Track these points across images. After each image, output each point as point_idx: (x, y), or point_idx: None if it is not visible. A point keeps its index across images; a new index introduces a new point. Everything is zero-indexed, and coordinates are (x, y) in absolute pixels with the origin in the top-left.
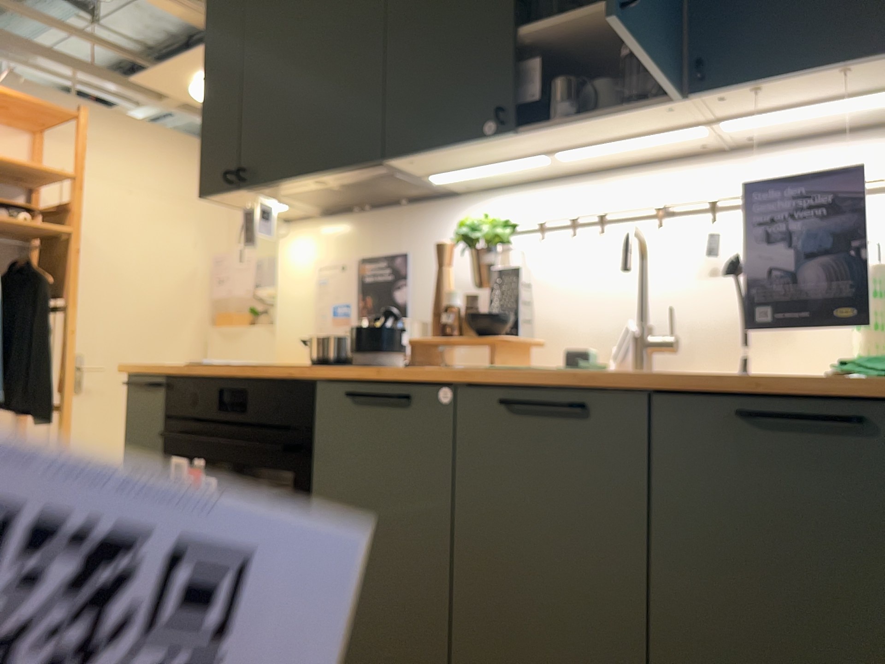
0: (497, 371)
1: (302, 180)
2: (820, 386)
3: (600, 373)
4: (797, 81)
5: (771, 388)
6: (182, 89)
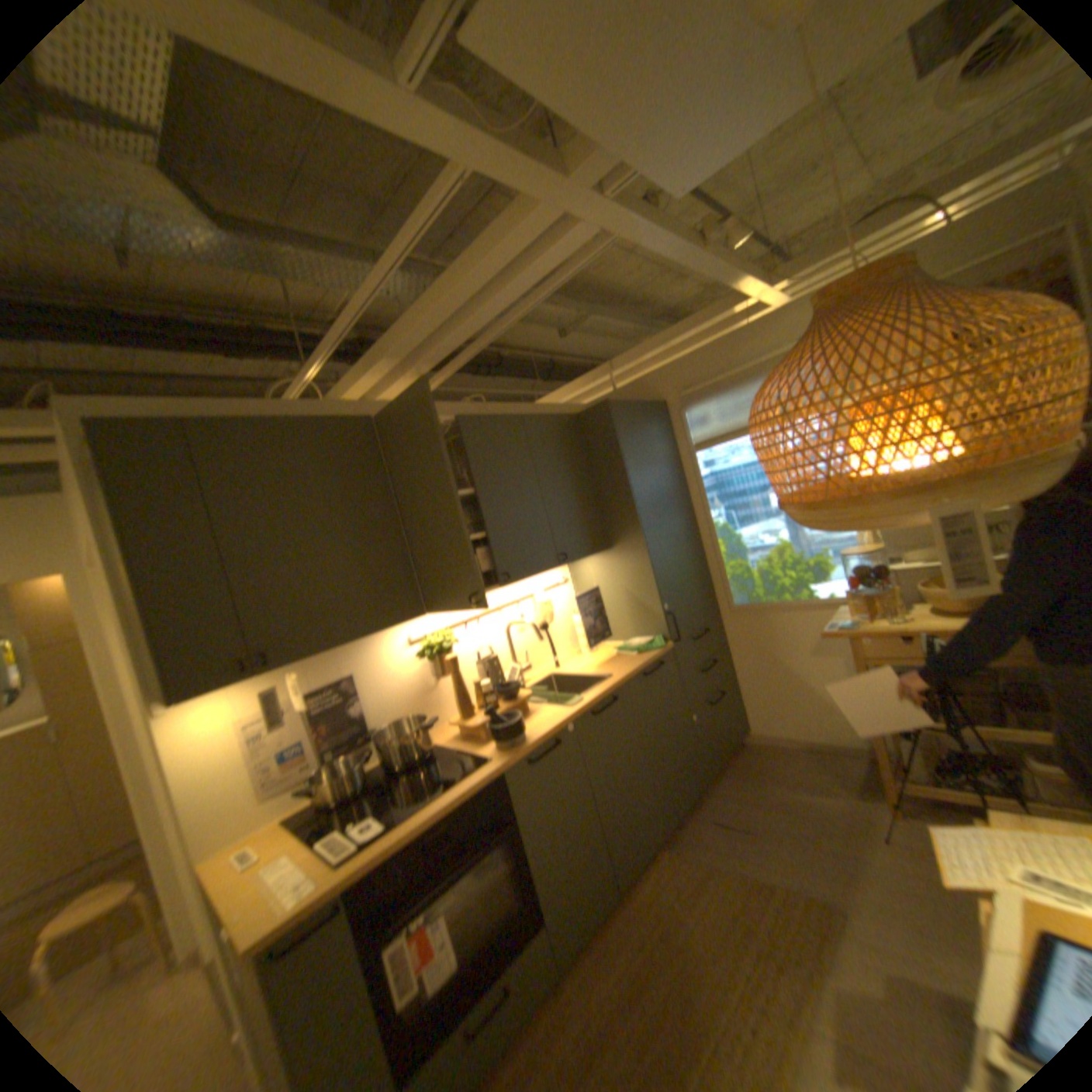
0: (578, 705)
1: (338, 648)
2: (648, 659)
3: (603, 685)
4: (576, 561)
5: (647, 665)
6: None
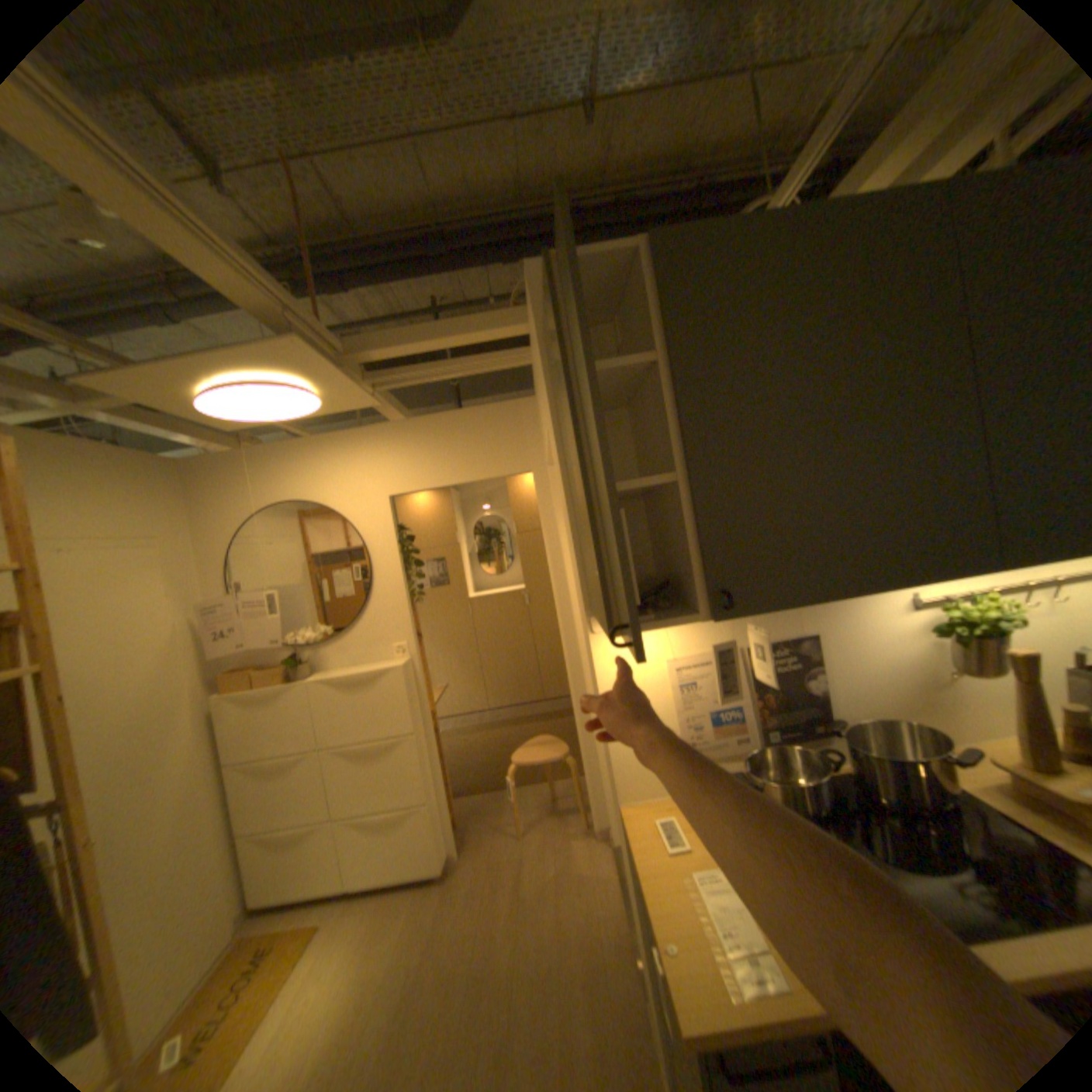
0: None
1: (833, 598)
2: None
3: None
4: None
5: None
6: (171, 393)
